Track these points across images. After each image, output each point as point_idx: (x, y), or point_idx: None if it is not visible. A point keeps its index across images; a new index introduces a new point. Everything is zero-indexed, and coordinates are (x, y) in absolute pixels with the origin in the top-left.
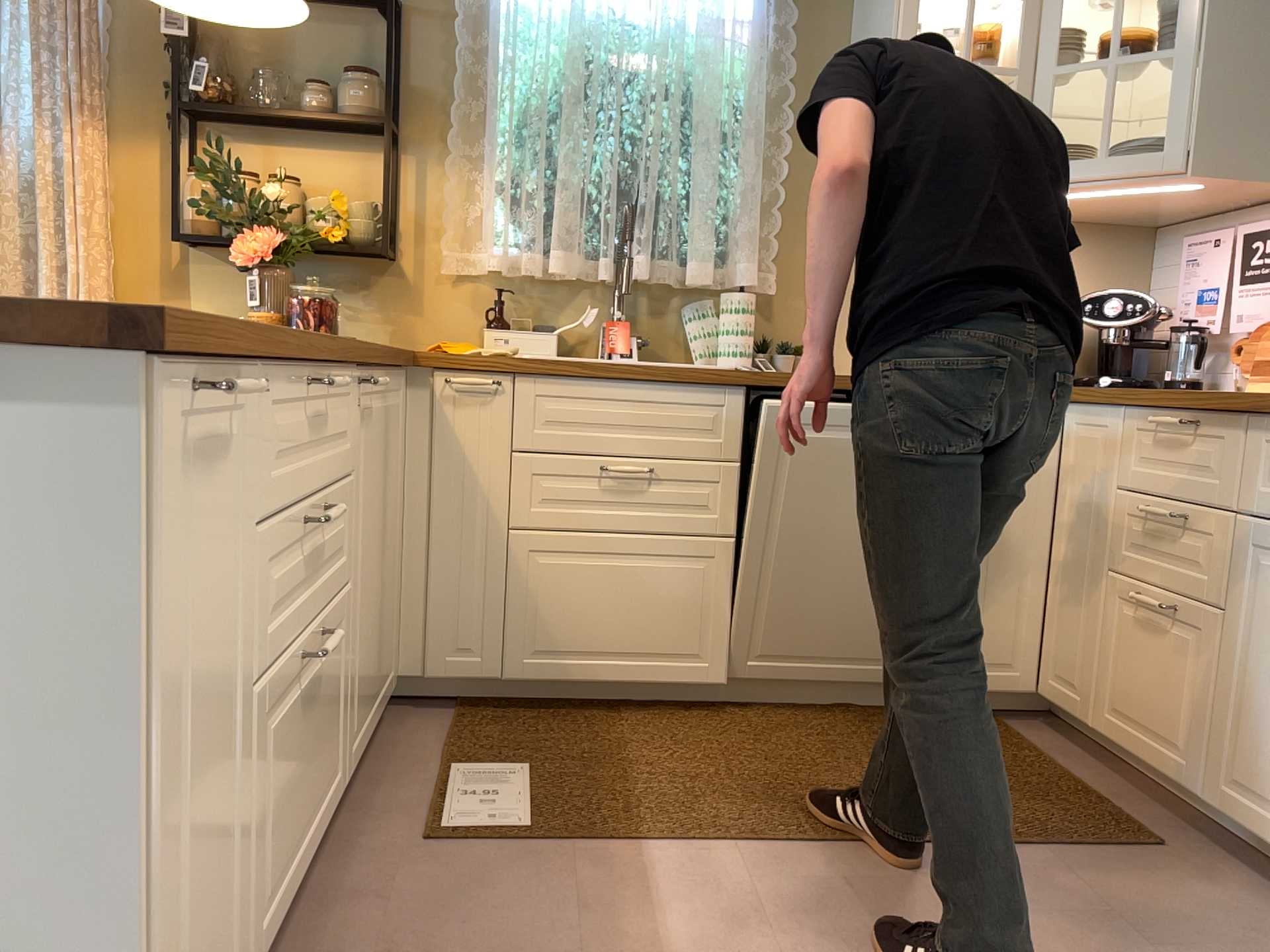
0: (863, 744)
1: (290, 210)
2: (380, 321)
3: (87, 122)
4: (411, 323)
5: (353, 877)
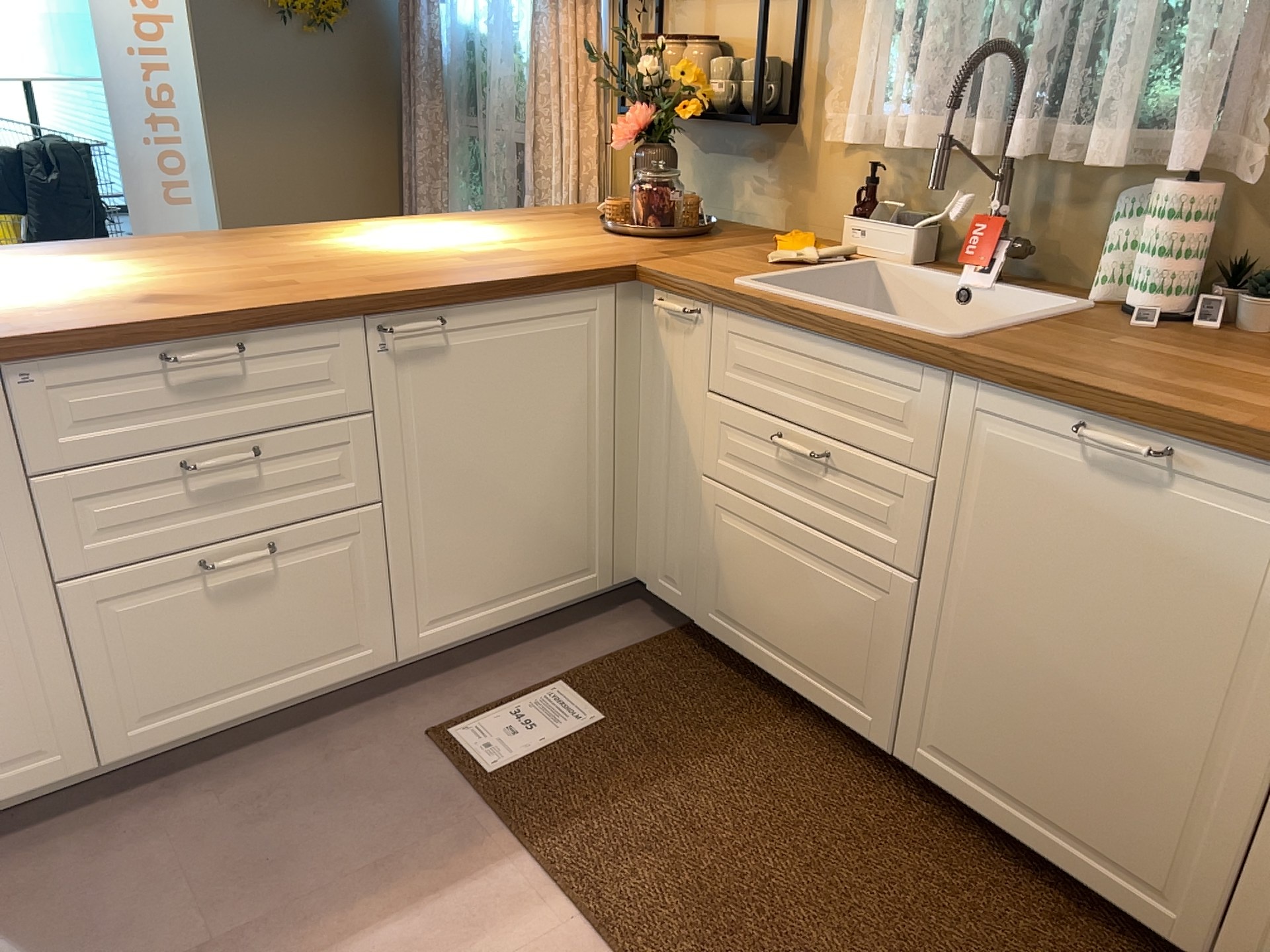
0: (979, 938)
1: (668, 83)
2: (776, 196)
3: (571, 2)
4: (801, 200)
5: (355, 730)
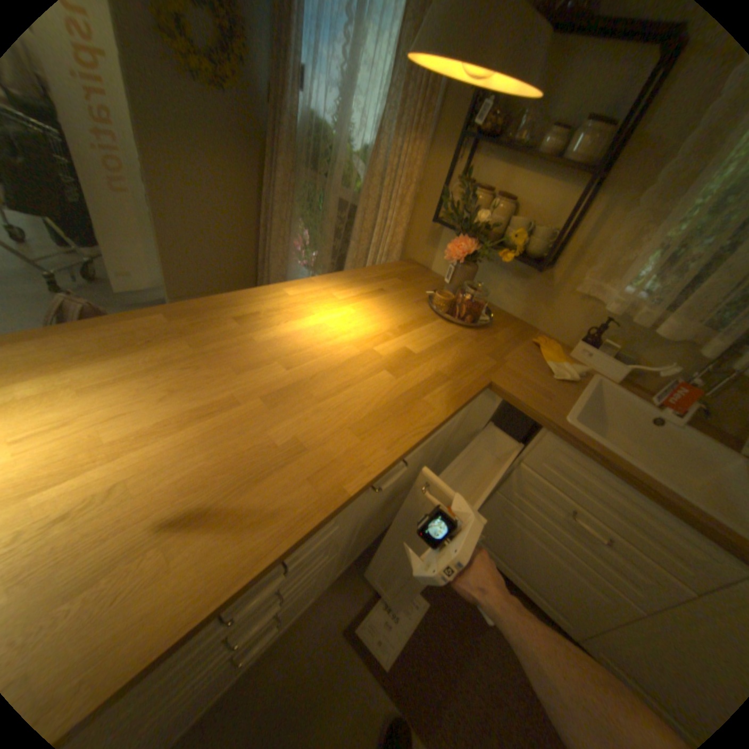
0: None
1: (491, 226)
2: (523, 299)
3: (414, 133)
4: (540, 308)
5: (303, 639)
